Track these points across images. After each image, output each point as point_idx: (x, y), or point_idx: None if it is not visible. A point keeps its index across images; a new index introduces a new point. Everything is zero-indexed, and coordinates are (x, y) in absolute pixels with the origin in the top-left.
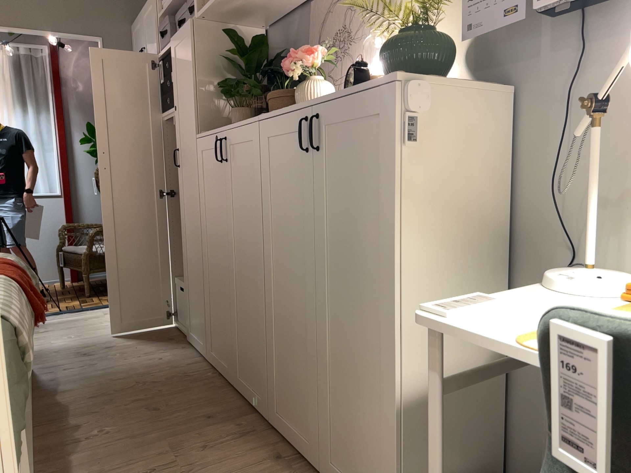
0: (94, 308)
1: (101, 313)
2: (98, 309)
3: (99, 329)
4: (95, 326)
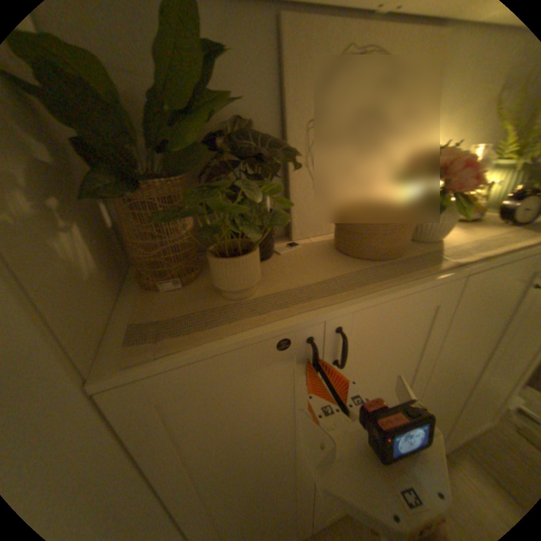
0: None
1: None
2: None
3: None
4: None
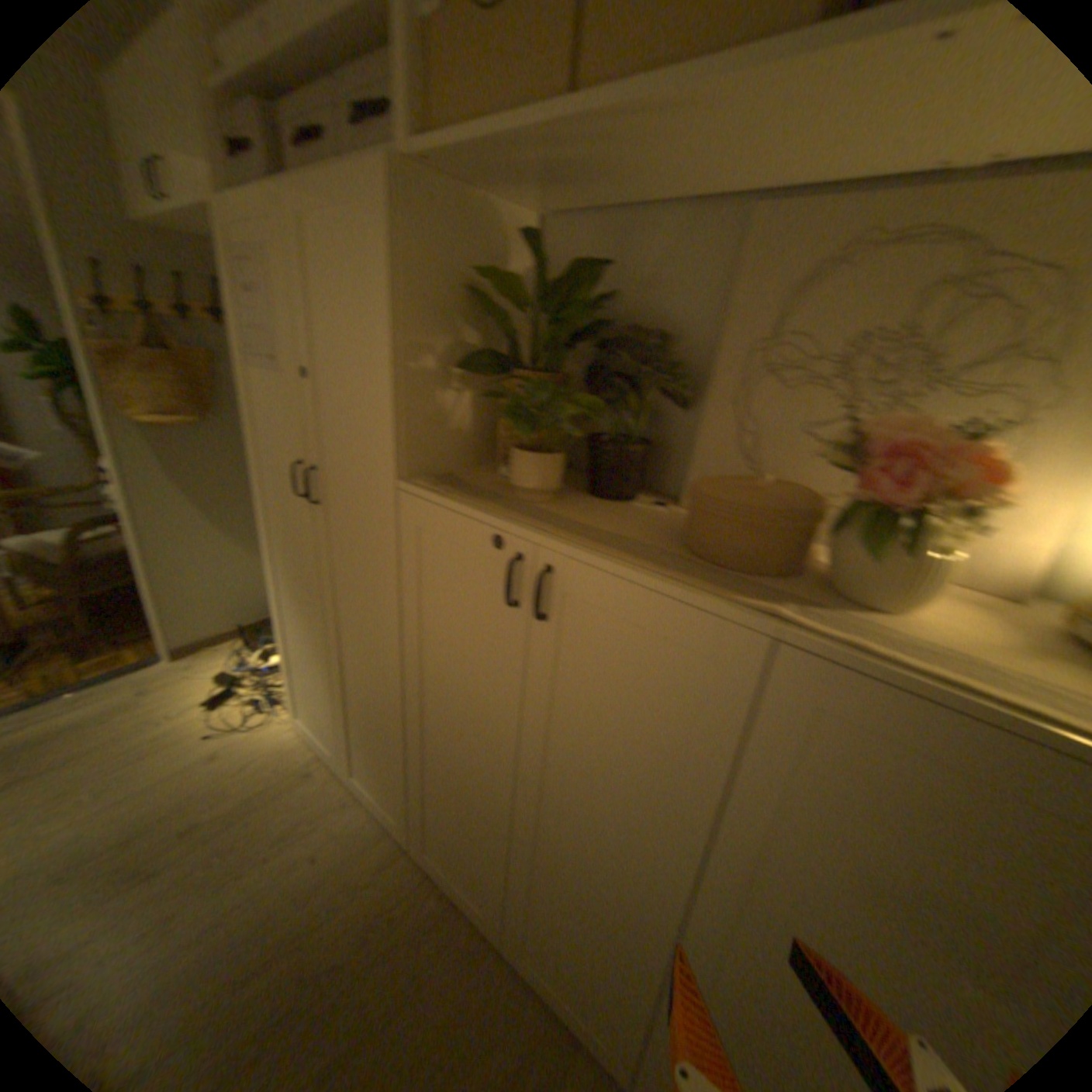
0: (106, 680)
1: (127, 694)
2: (117, 683)
3: (140, 760)
4: (127, 746)
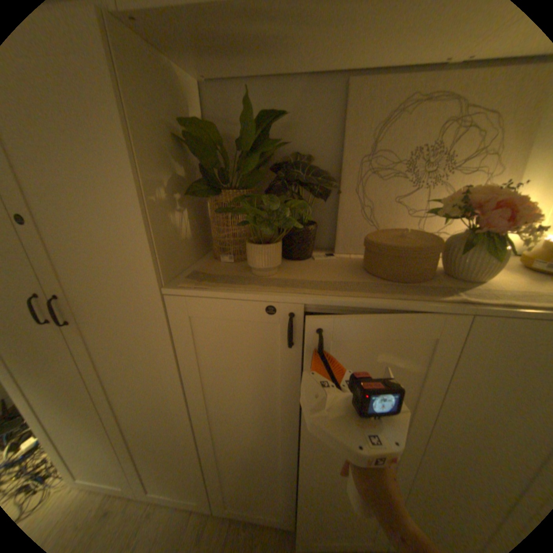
0: None
1: None
2: None
3: None
4: None
